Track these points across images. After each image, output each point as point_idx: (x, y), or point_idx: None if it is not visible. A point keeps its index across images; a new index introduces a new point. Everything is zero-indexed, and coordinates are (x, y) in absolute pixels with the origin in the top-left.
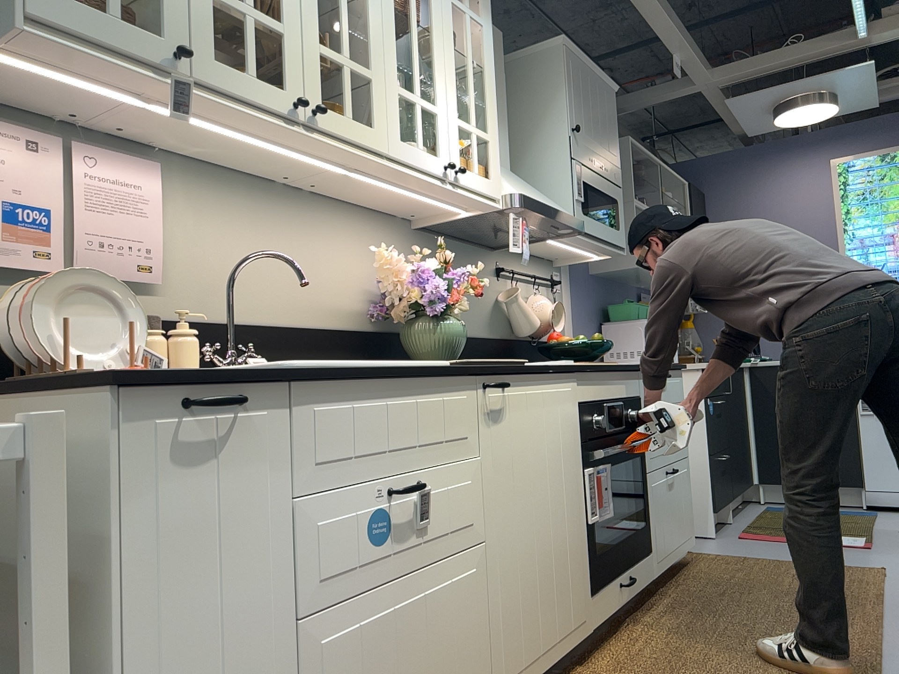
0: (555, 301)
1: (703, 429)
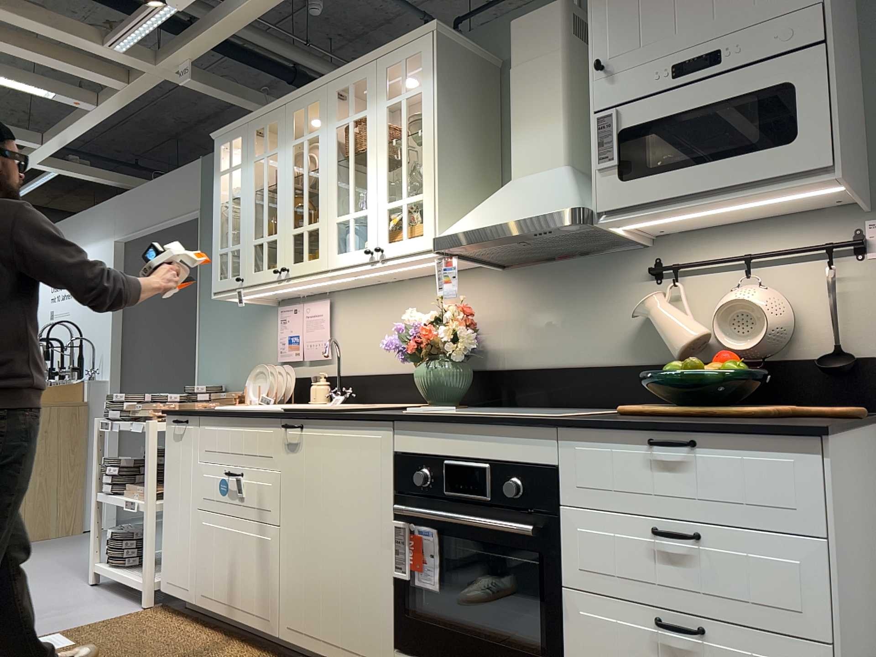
0: (825, 283)
1: None
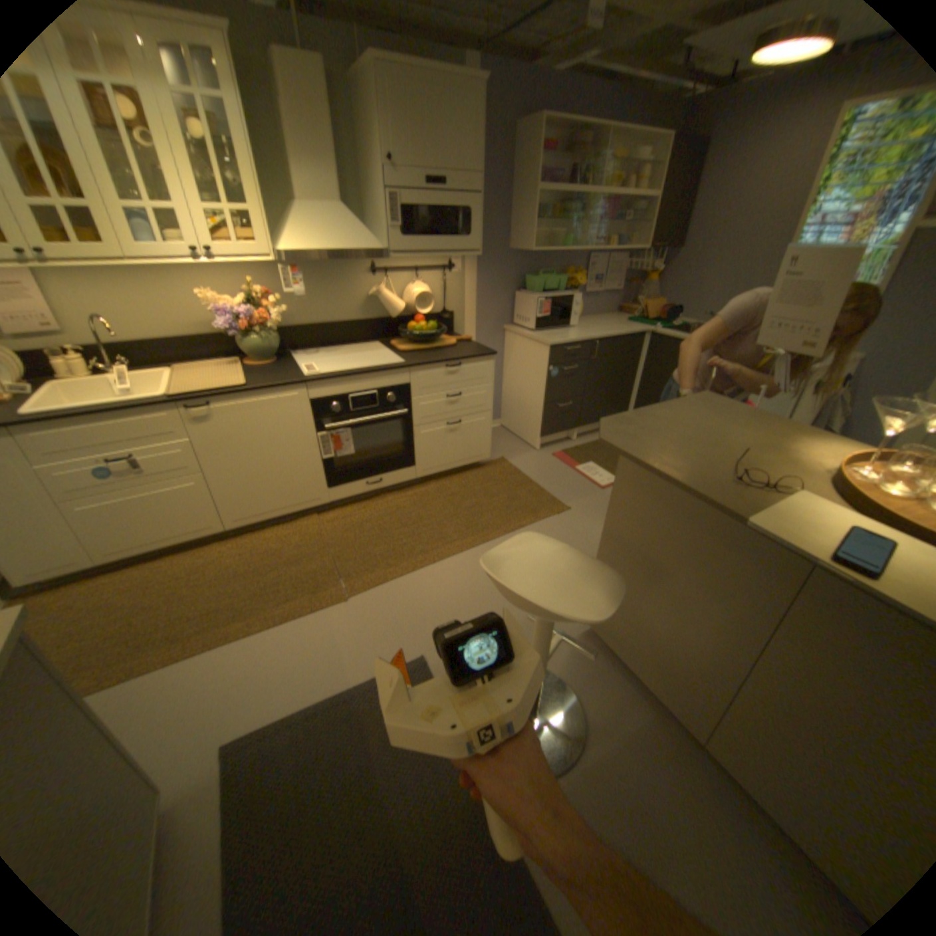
0: (442, 283)
1: (543, 386)
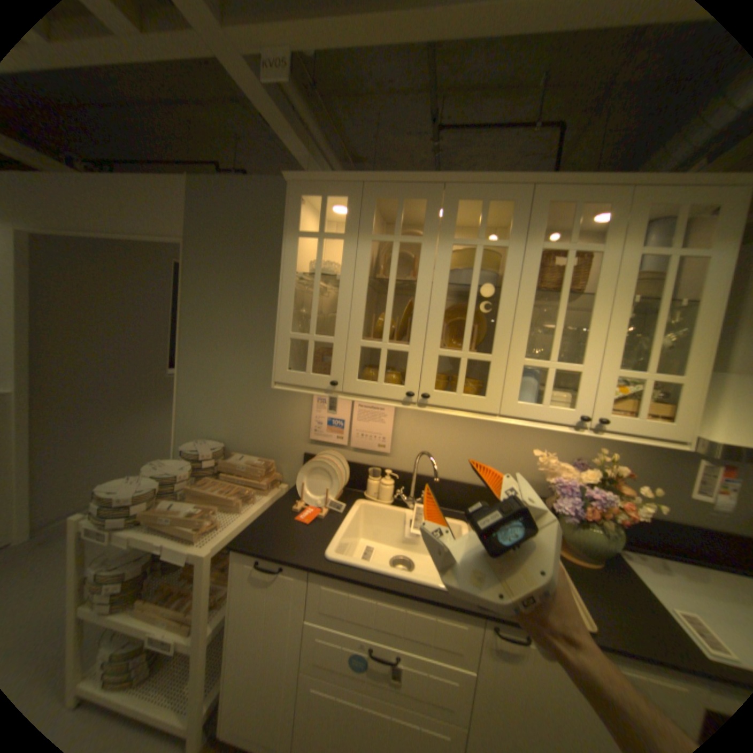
0: None
1: None
